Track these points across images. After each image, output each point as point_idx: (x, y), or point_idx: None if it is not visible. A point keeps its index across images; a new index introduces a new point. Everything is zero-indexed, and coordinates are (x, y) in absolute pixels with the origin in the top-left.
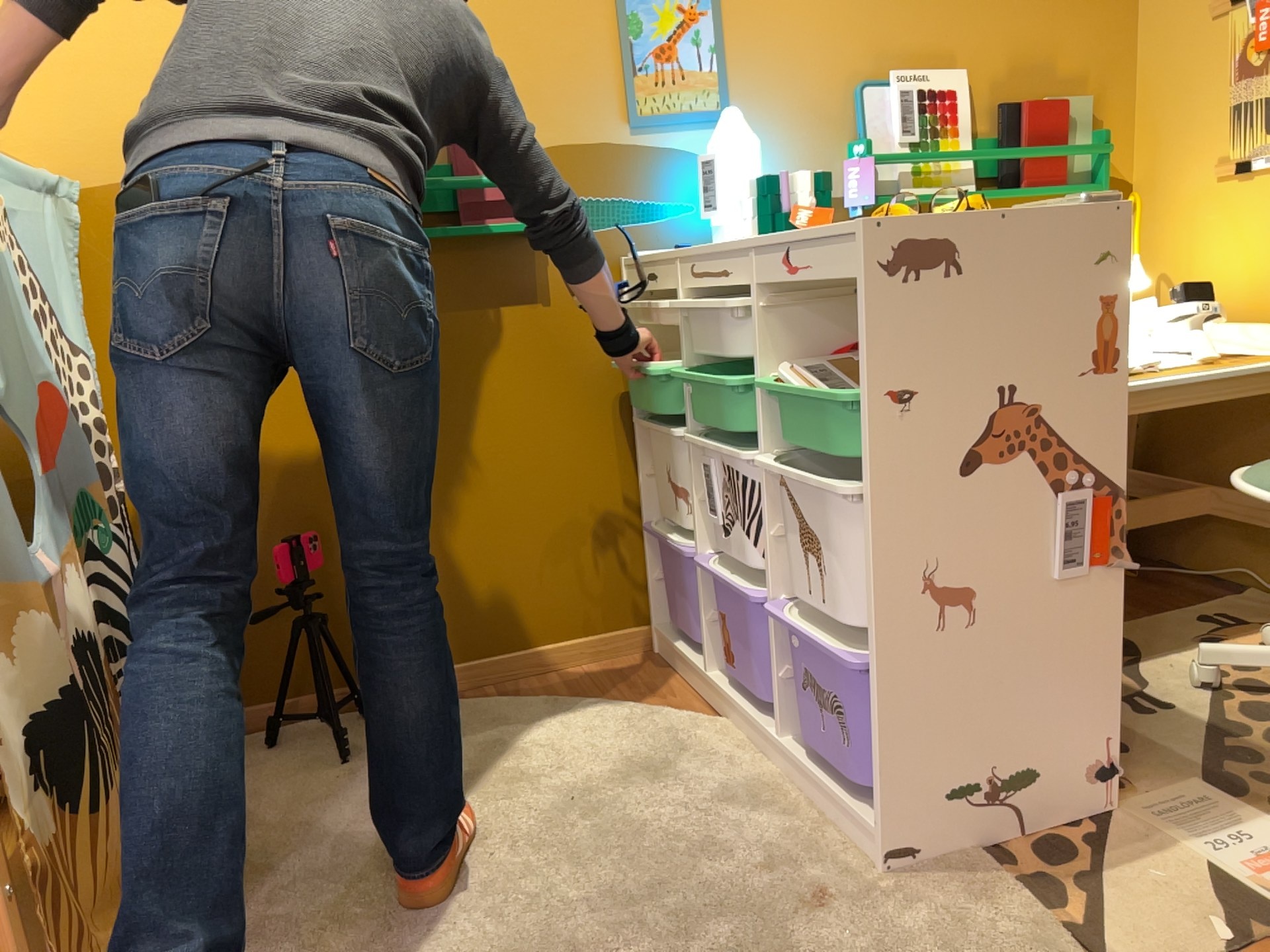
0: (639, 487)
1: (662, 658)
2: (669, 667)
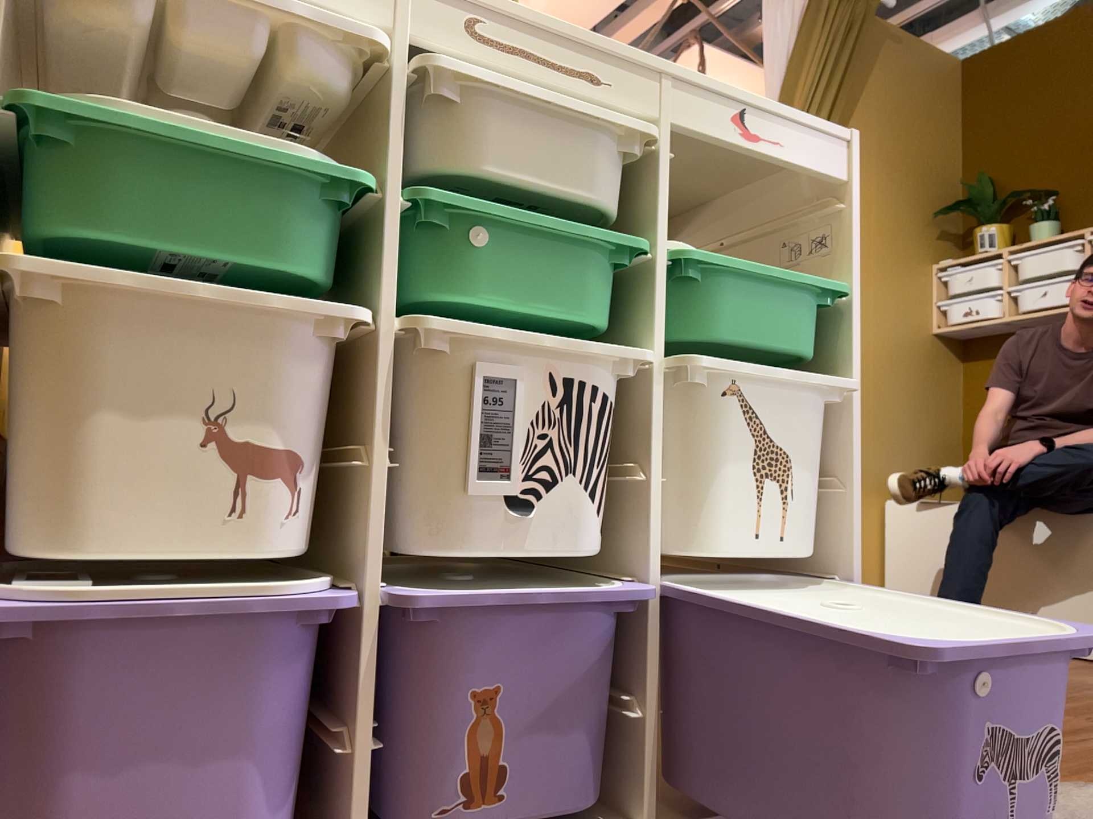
0: None
1: None
2: None
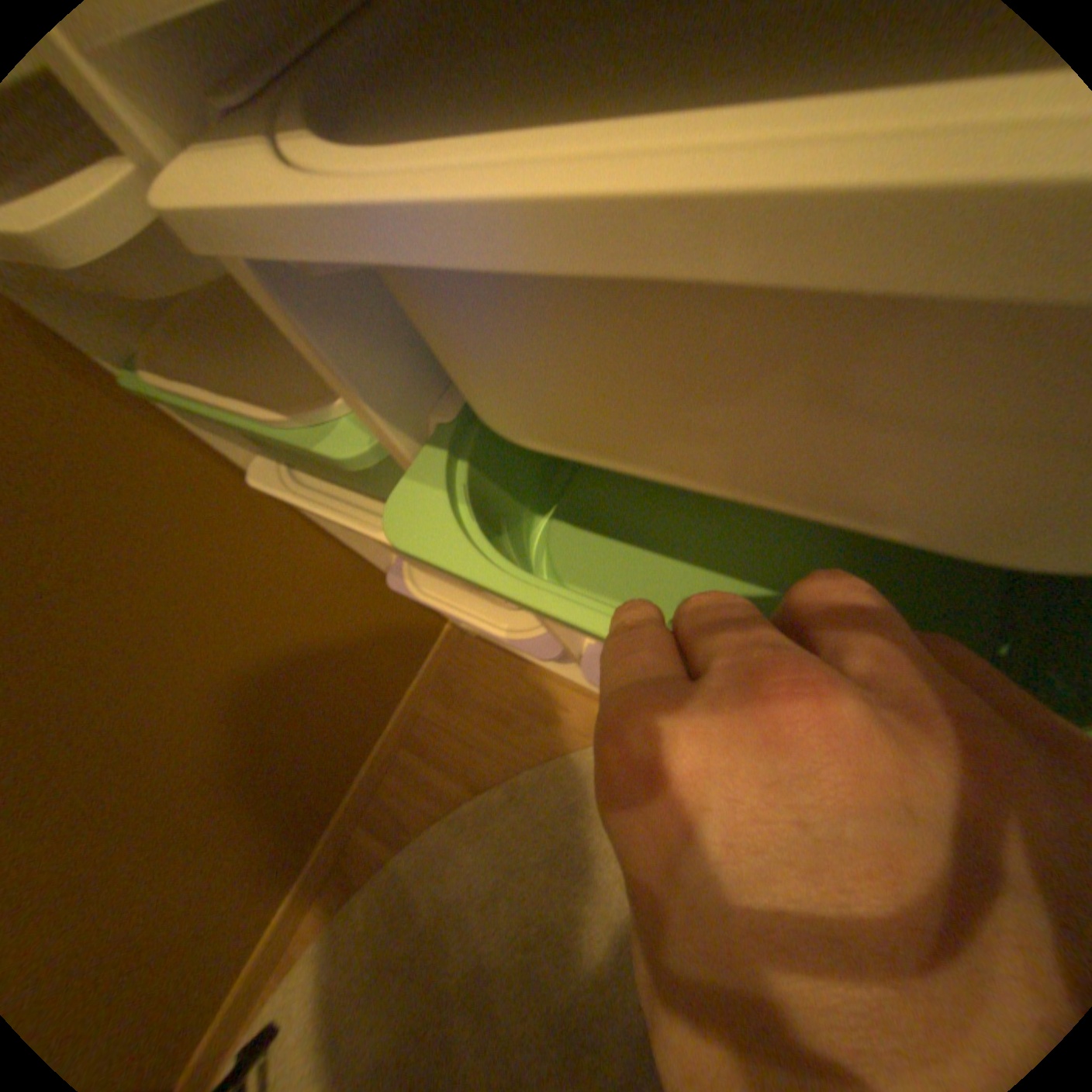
0: (340, 542)
1: (495, 648)
2: (514, 660)
